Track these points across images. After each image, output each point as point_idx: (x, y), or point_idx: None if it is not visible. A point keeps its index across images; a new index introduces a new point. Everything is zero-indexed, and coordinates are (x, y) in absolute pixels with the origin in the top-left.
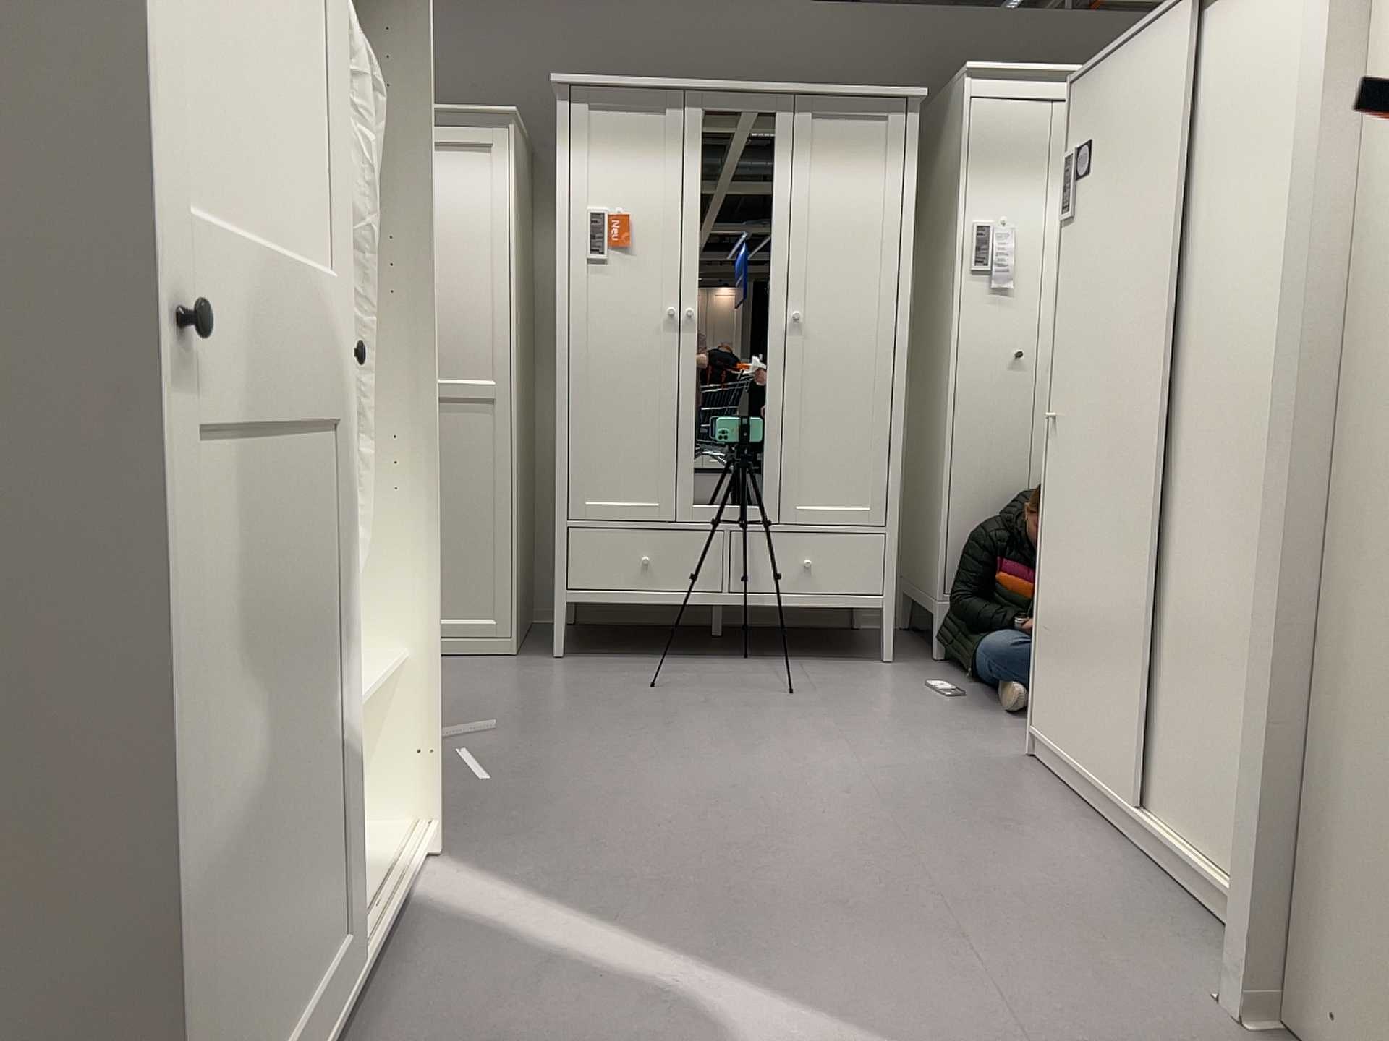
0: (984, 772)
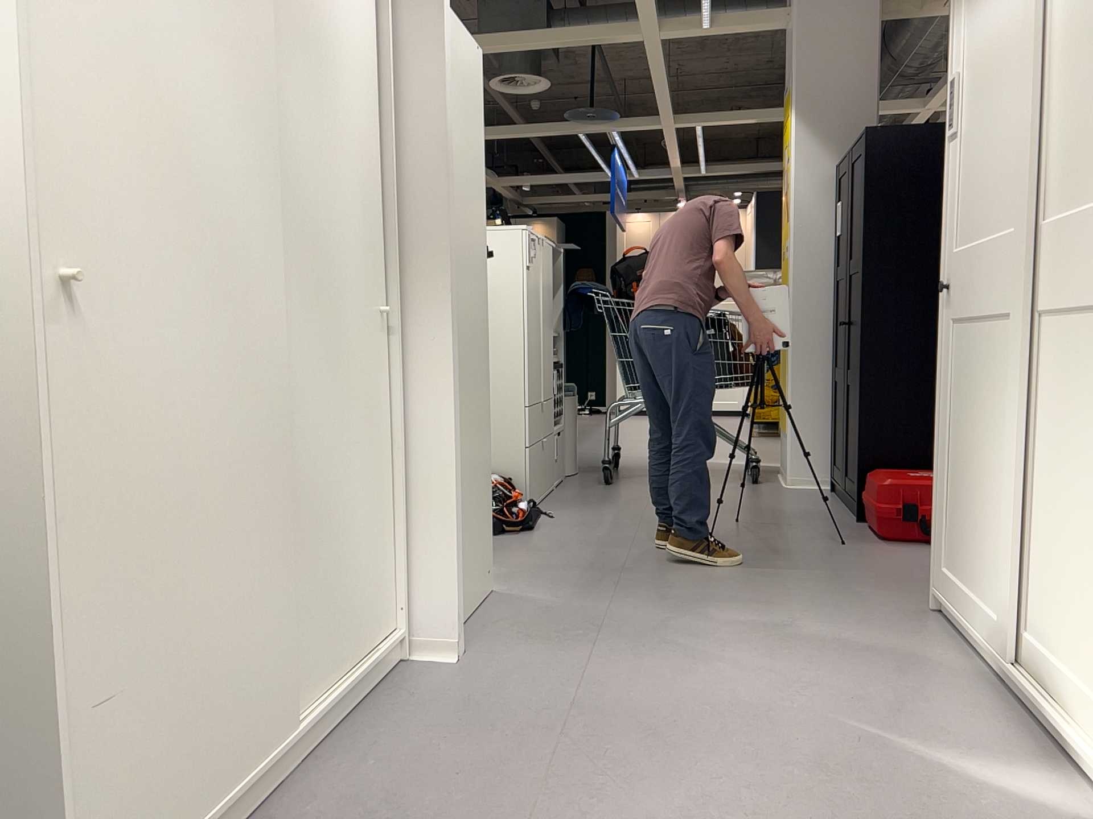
0: None
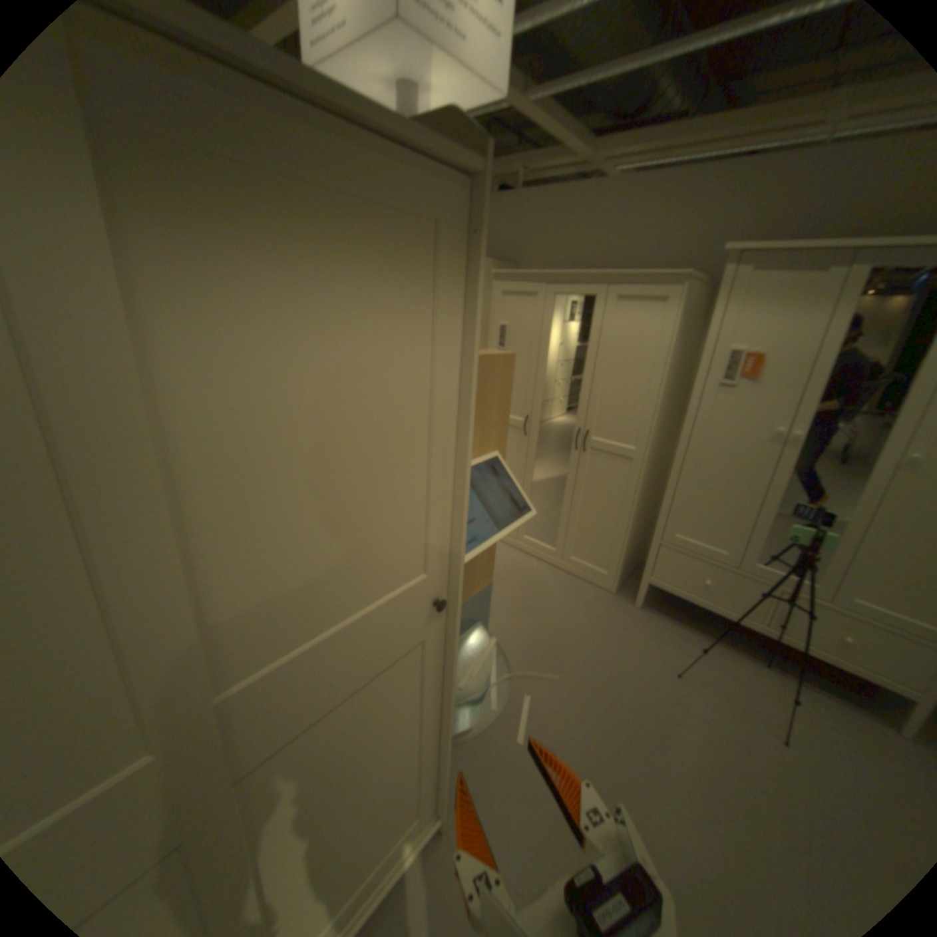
0: None
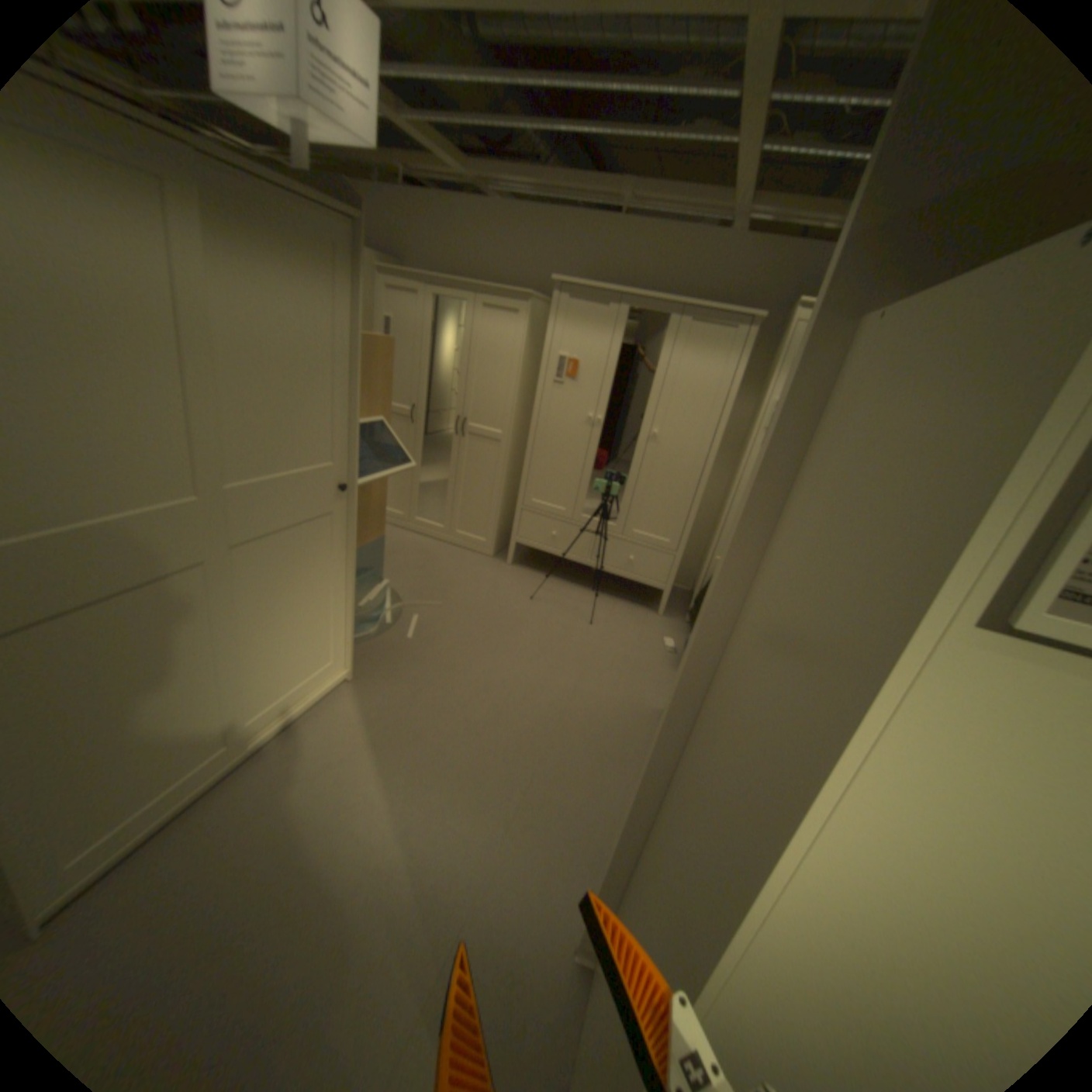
0: (632, 714)
